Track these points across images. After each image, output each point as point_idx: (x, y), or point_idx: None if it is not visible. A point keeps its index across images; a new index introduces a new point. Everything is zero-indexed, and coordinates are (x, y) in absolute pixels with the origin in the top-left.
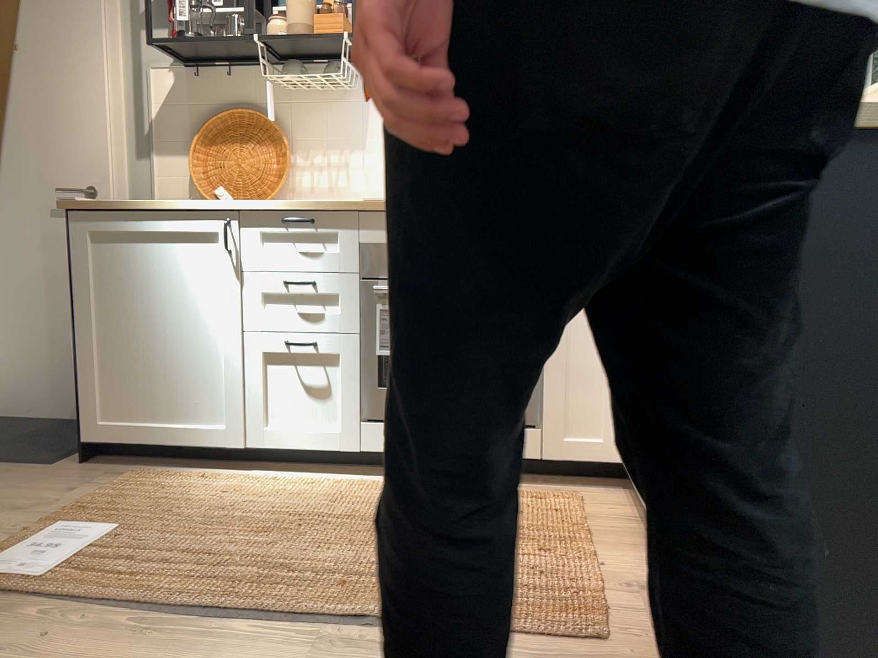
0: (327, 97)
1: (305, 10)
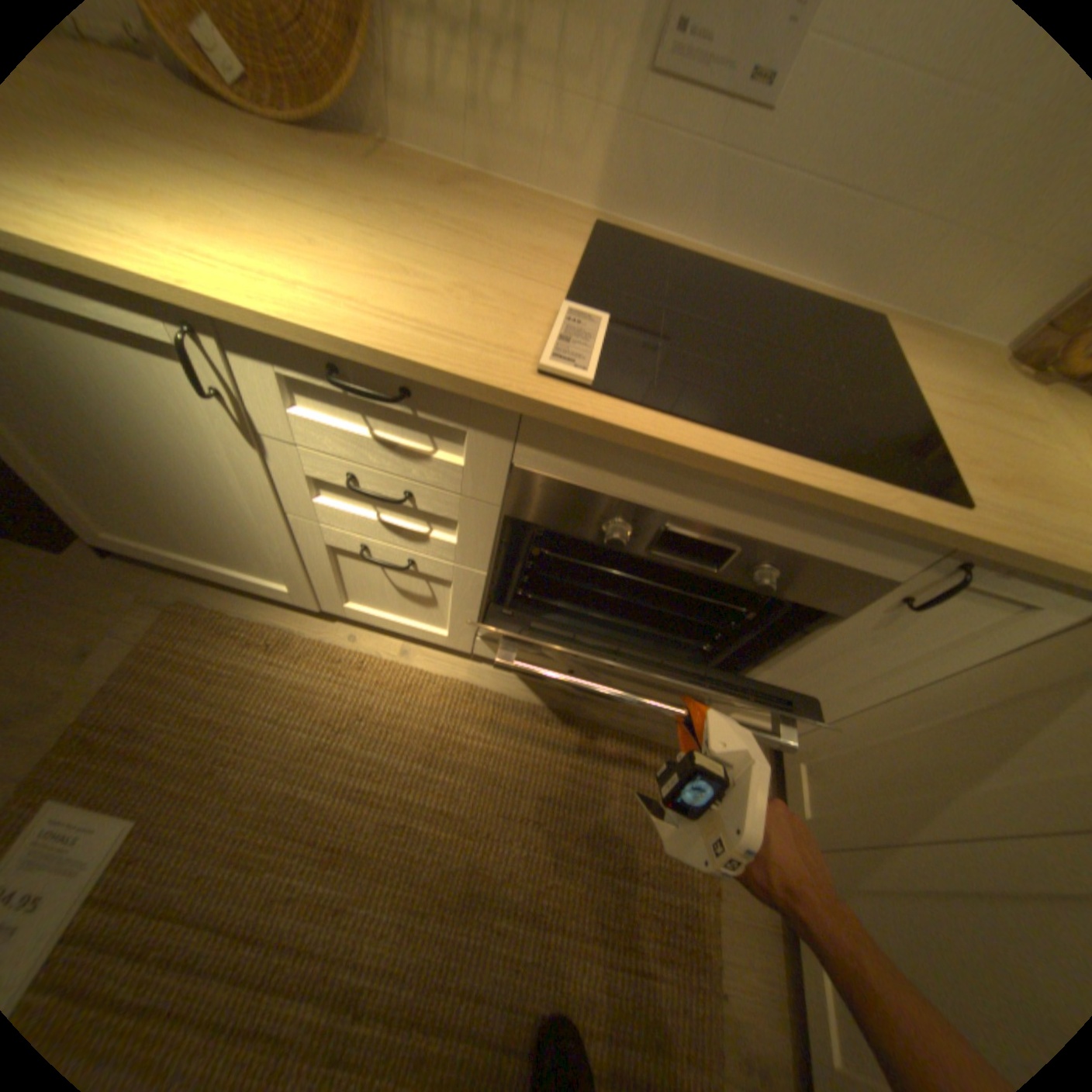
0: None
1: None
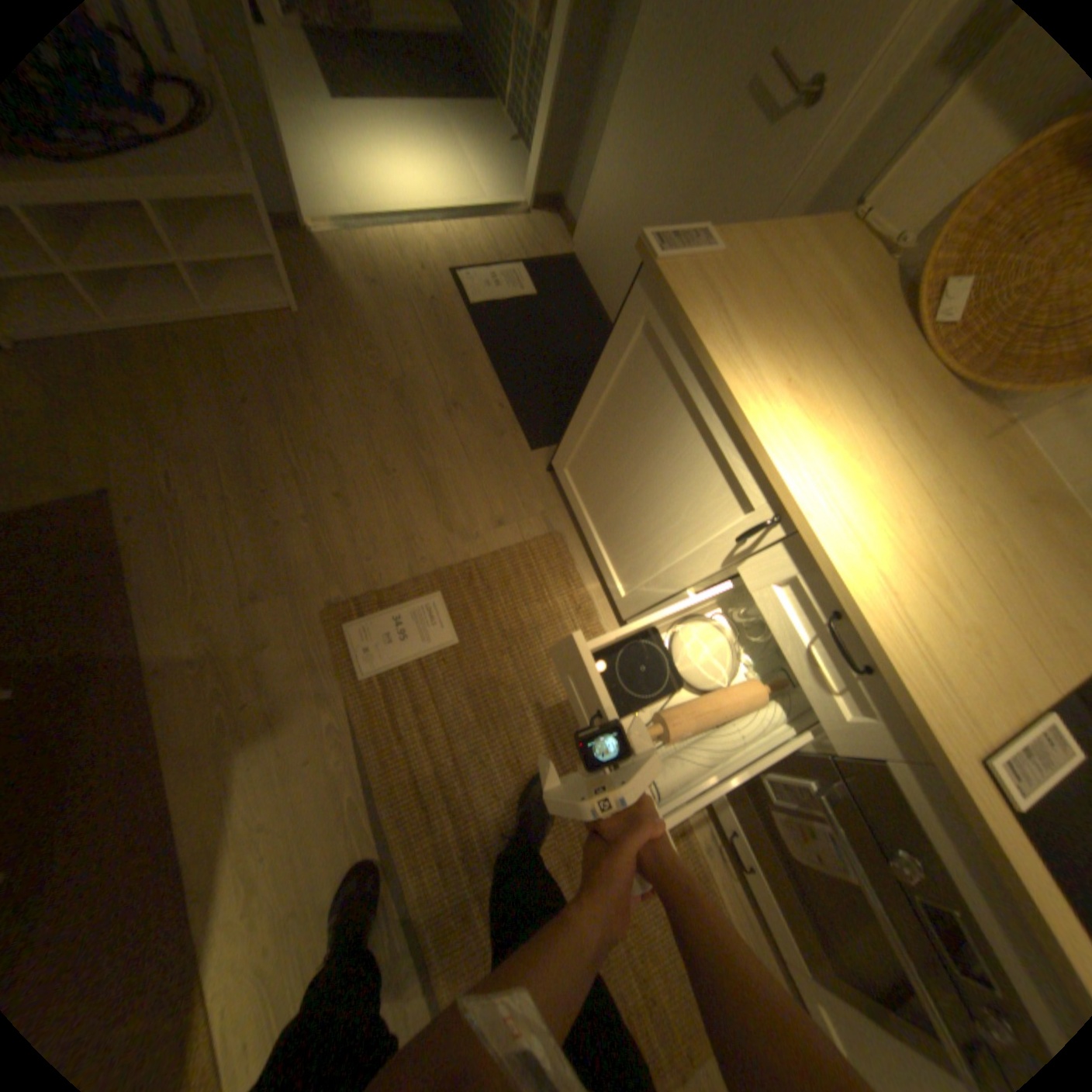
0: None
1: None
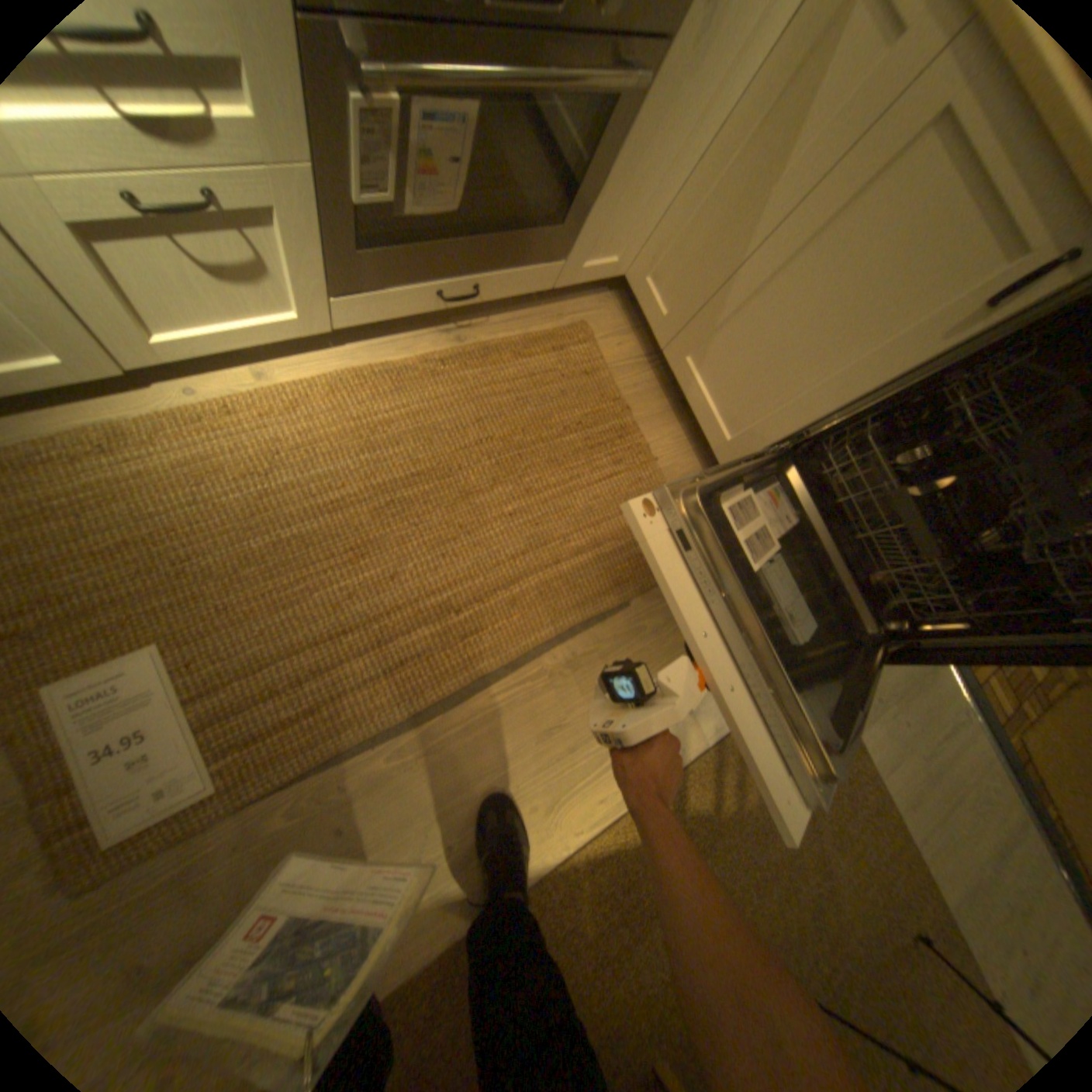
0: None
1: None
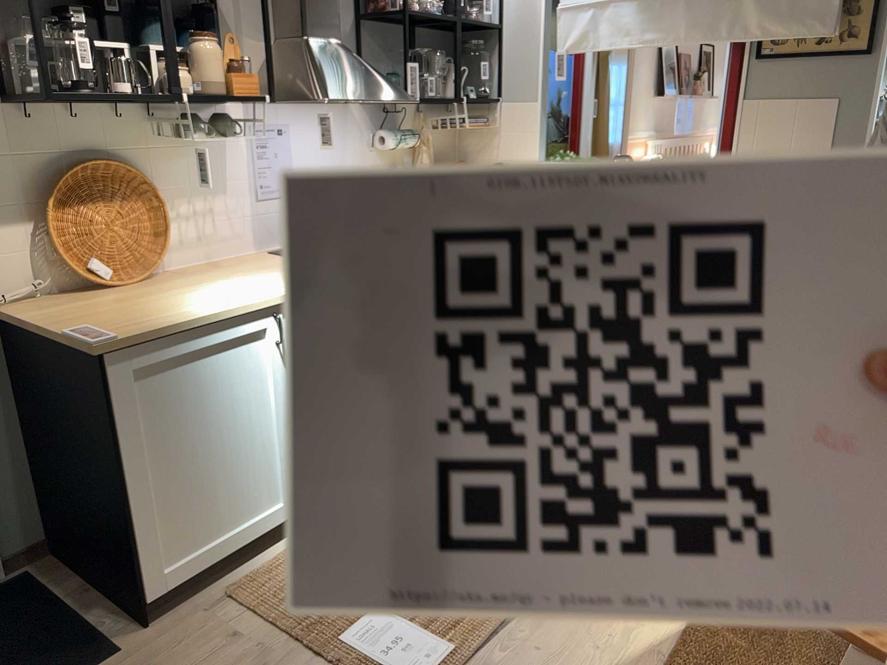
0: (186, 141)
1: (223, 67)
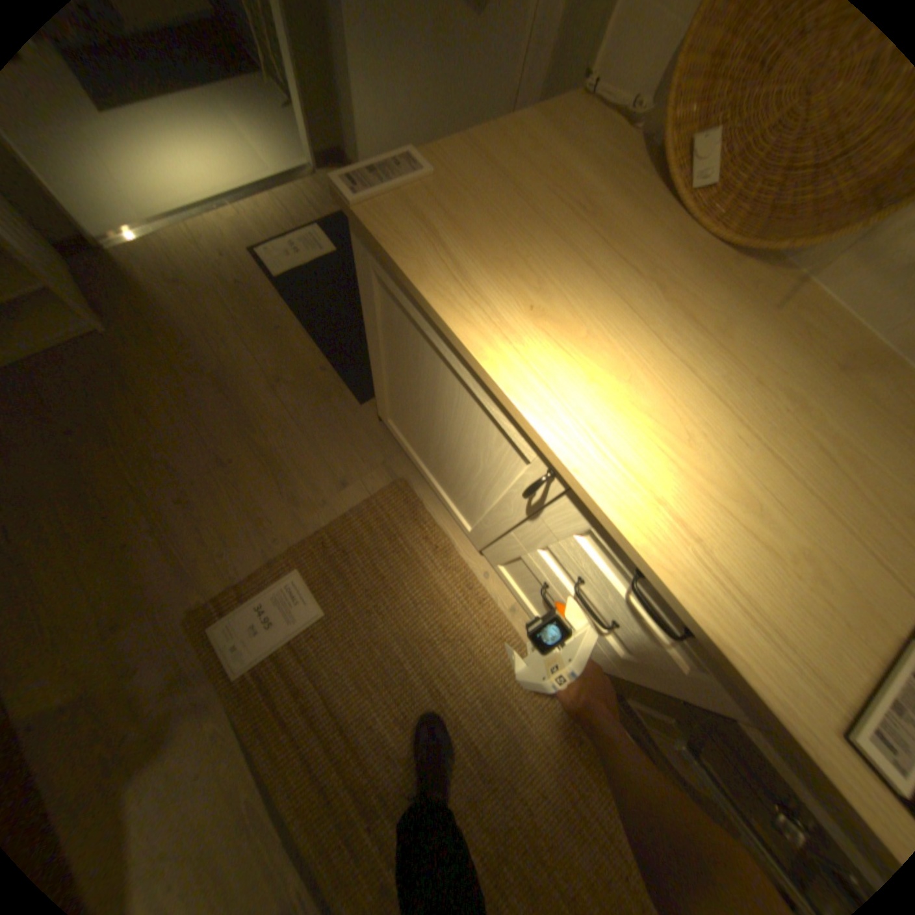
0: None
1: None
